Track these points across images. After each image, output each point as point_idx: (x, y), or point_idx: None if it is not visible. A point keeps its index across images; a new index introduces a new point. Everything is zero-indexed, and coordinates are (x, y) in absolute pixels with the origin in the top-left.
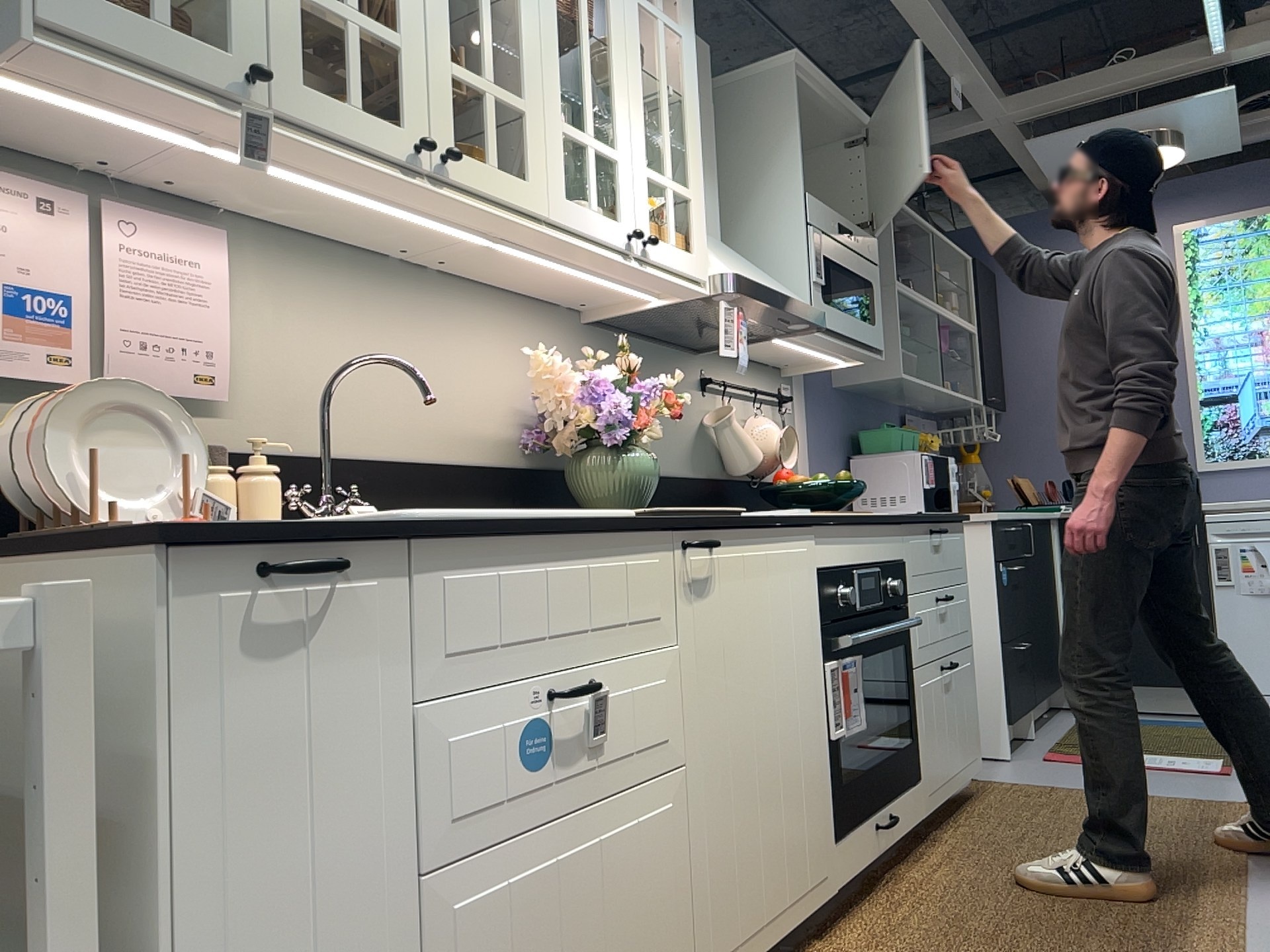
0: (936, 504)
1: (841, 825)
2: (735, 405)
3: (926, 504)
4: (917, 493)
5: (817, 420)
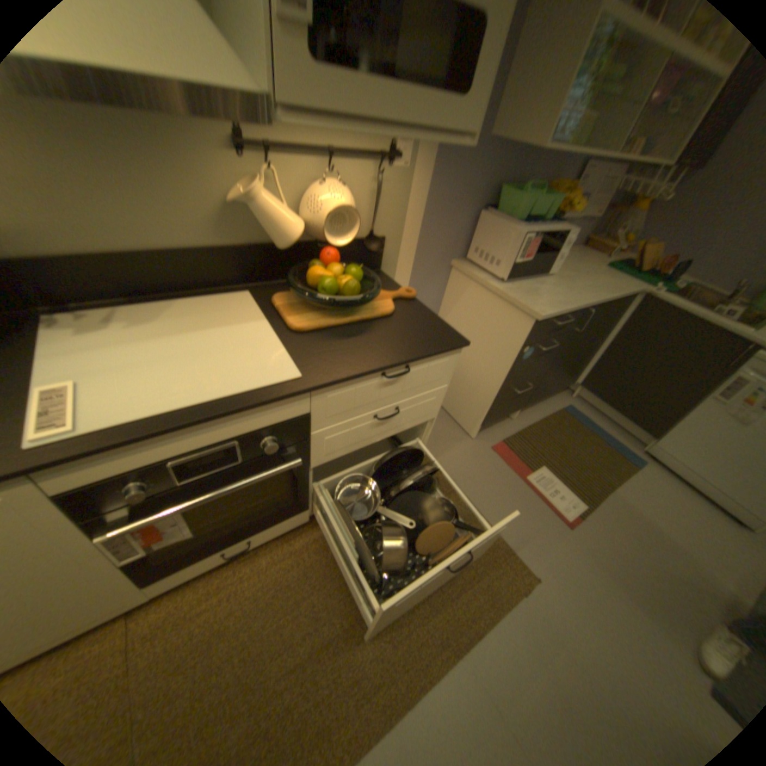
0: (524, 272)
1: (150, 579)
2: (298, 162)
3: (512, 272)
4: (511, 260)
5: (446, 172)
